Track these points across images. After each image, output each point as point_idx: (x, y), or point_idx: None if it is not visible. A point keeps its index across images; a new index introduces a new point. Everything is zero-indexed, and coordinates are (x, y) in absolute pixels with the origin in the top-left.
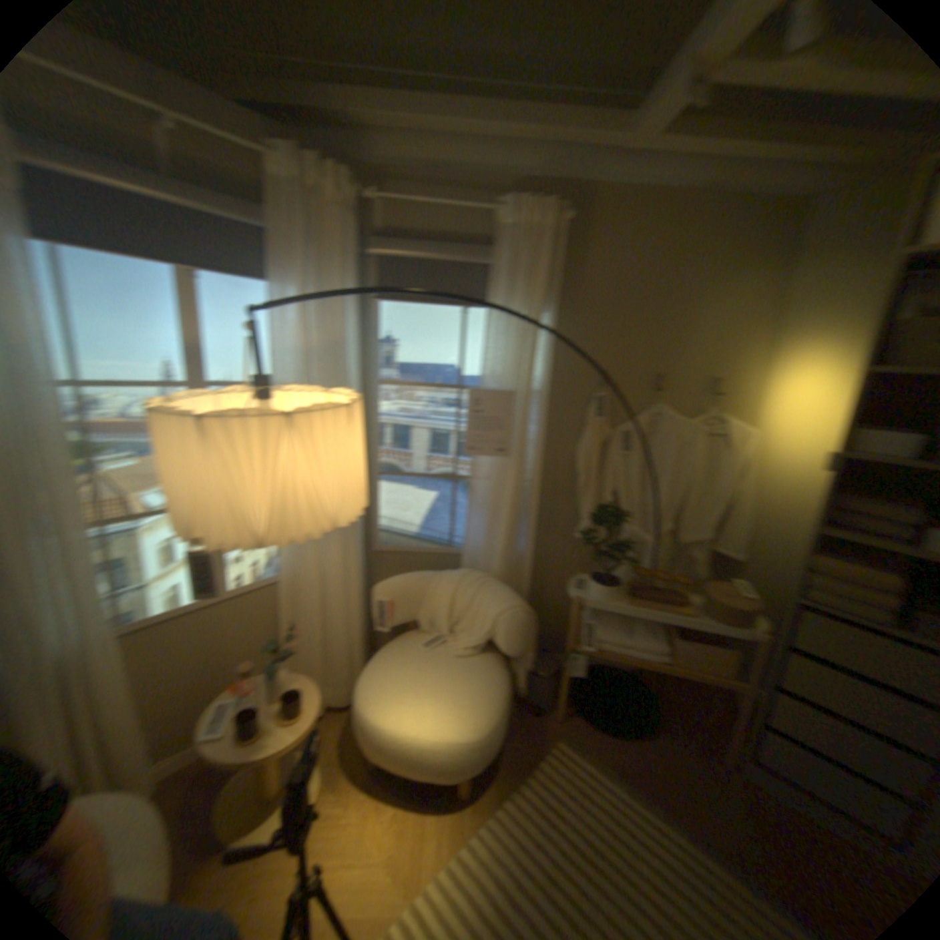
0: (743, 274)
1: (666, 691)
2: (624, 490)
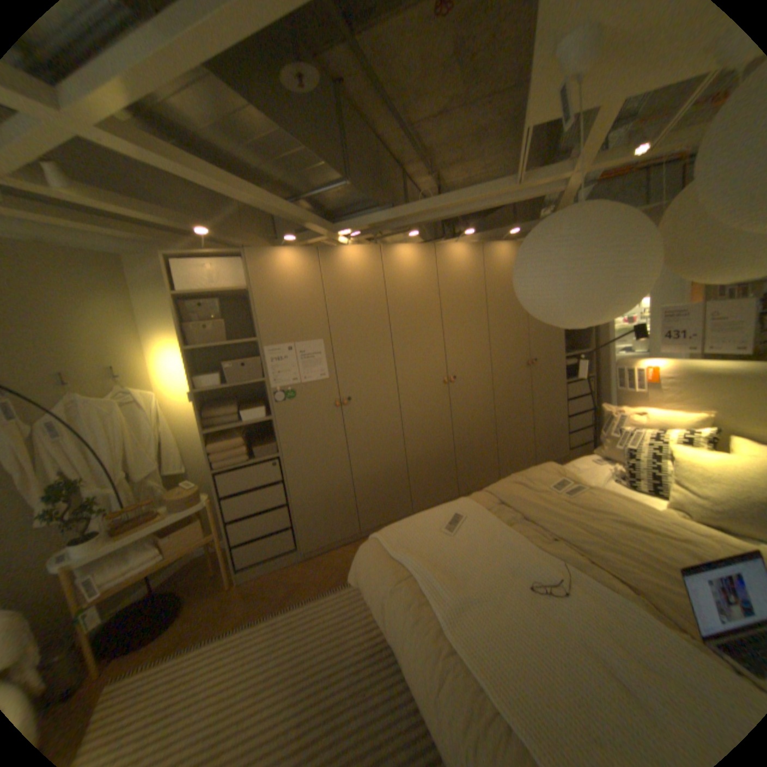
0: (92, 300)
1: (174, 587)
2: (65, 469)
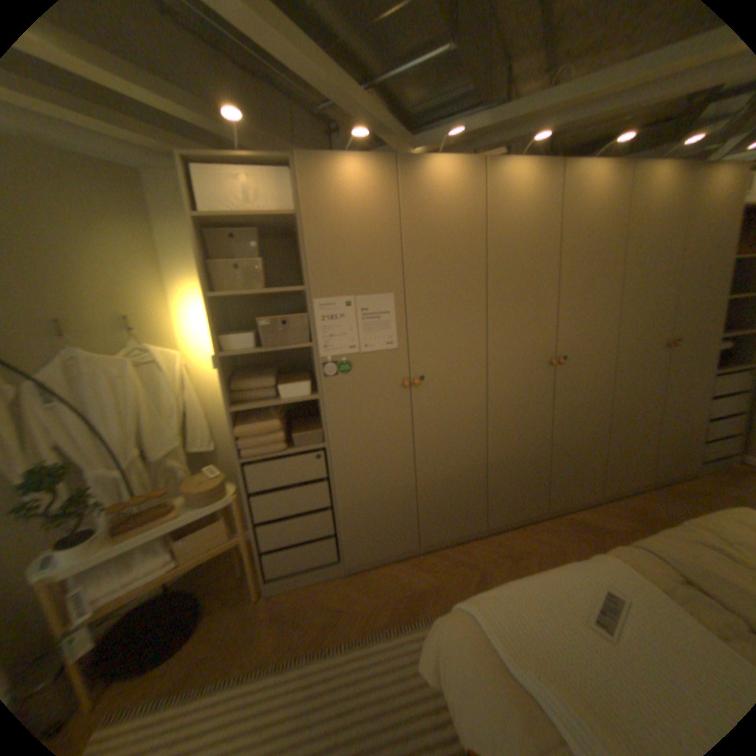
0: (105, 226)
1: (198, 581)
2: (67, 442)
